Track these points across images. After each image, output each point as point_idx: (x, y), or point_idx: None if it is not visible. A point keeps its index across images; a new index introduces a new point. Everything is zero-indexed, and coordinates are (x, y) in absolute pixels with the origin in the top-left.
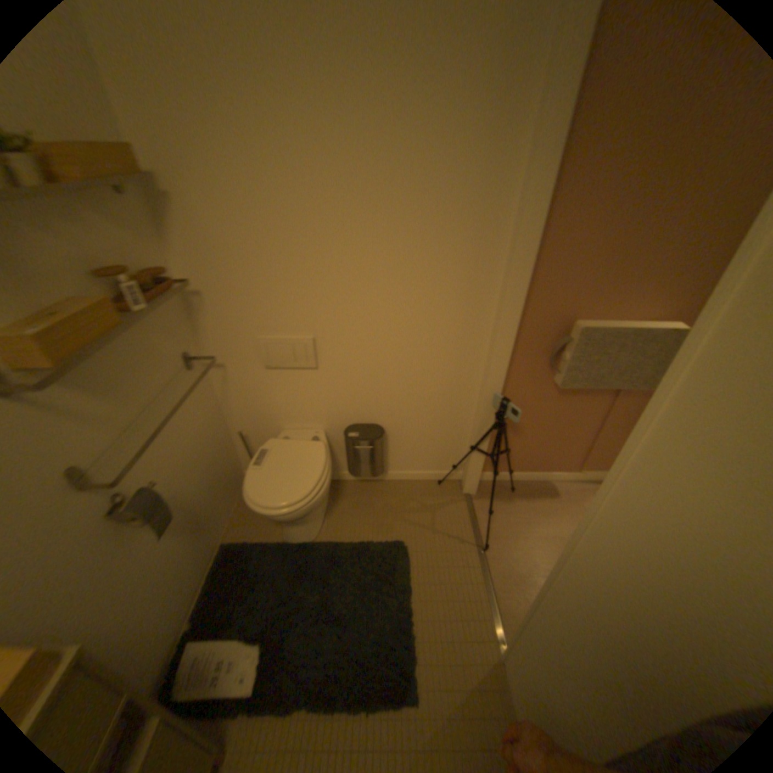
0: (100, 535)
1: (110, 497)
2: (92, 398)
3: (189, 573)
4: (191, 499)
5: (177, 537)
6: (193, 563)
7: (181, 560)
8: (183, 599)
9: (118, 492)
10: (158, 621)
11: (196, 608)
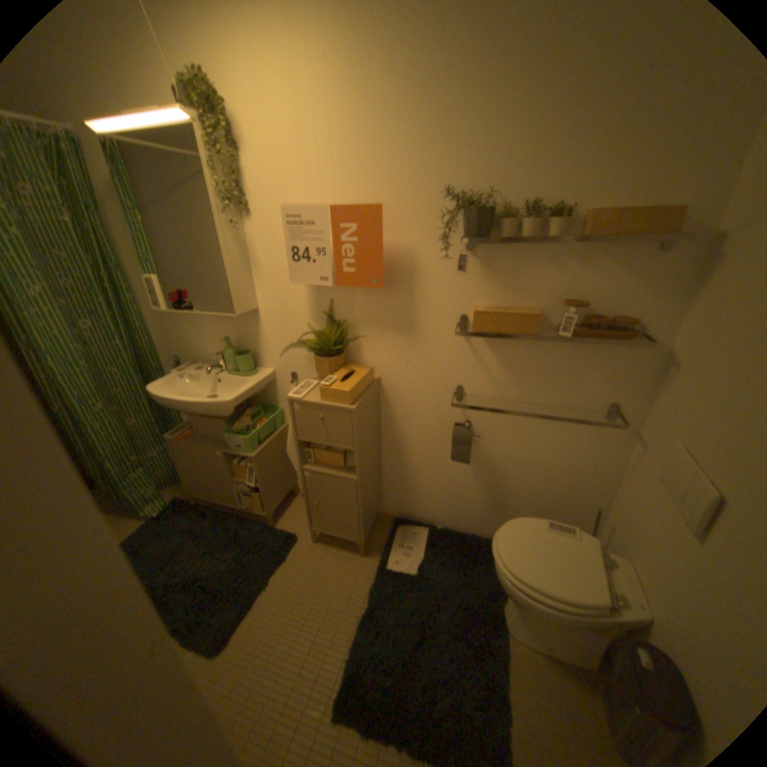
0: (447, 428)
1: (465, 419)
2: (499, 367)
3: (470, 516)
4: (513, 488)
5: (482, 490)
6: (478, 517)
7: (472, 502)
8: (455, 519)
9: (470, 422)
10: (435, 501)
11: (451, 531)
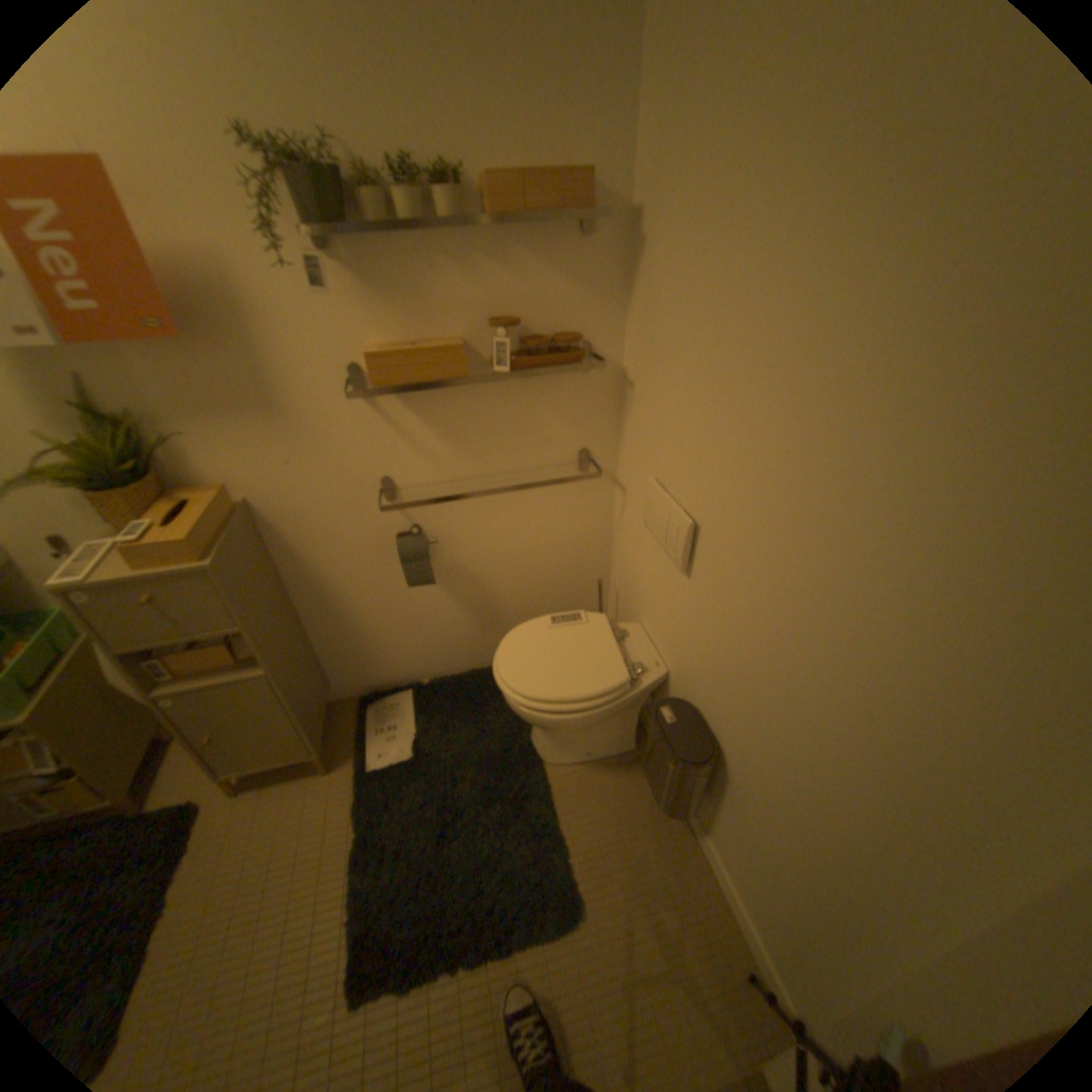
0: (387, 545)
1: (409, 524)
2: (432, 435)
3: (460, 649)
4: (500, 593)
5: (463, 611)
6: (470, 647)
7: (456, 631)
8: (442, 662)
9: (418, 526)
10: (406, 651)
11: (441, 679)
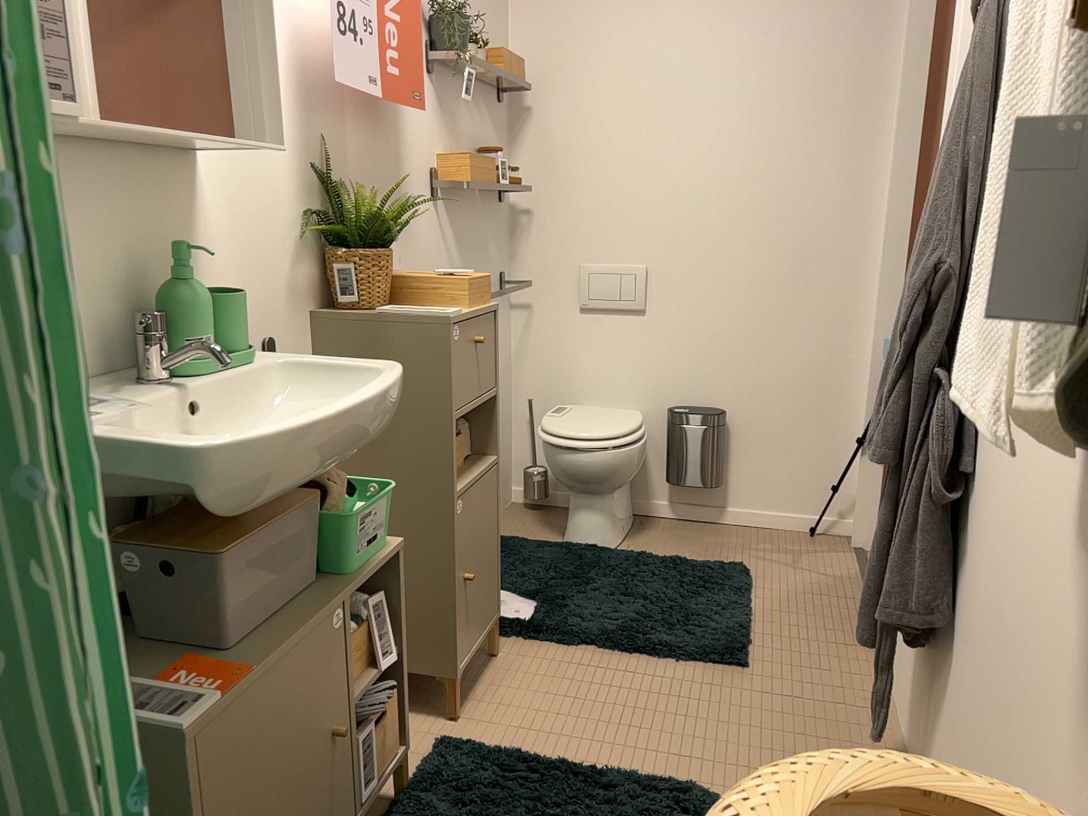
0: None
1: None
2: (458, 253)
3: None
4: None
5: None
6: None
7: None
8: None
9: None
10: None
11: None
